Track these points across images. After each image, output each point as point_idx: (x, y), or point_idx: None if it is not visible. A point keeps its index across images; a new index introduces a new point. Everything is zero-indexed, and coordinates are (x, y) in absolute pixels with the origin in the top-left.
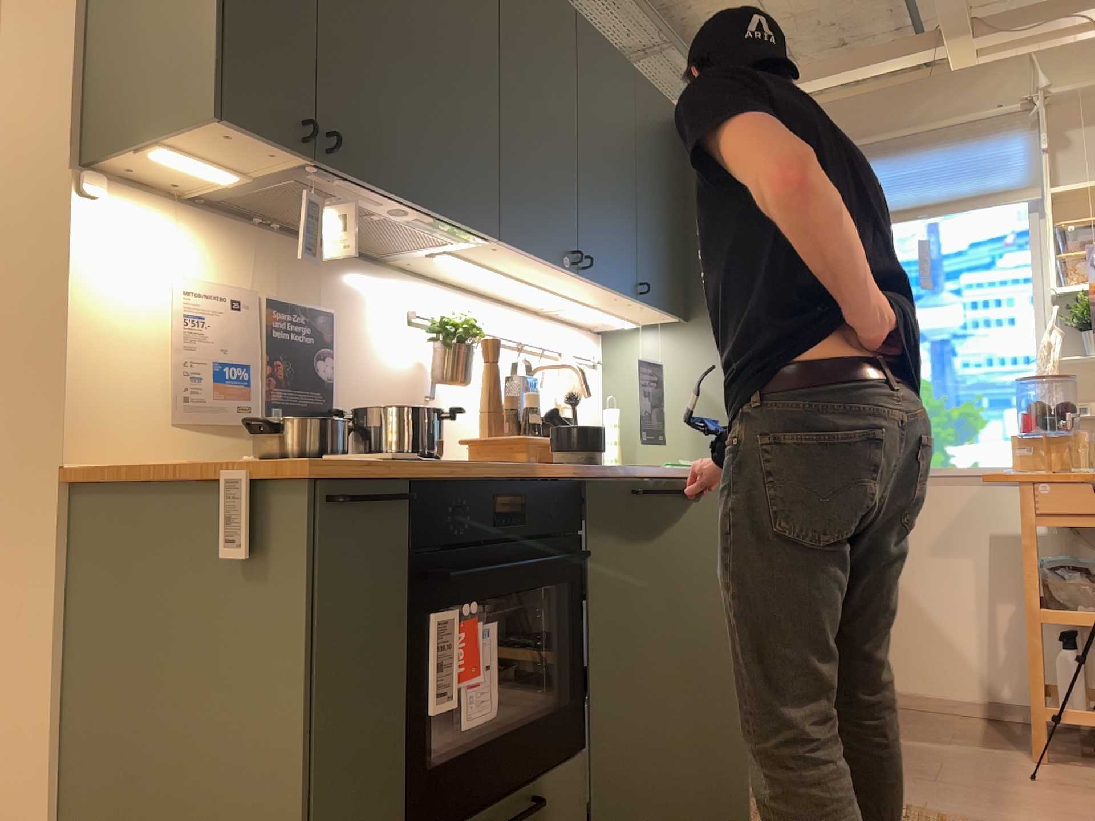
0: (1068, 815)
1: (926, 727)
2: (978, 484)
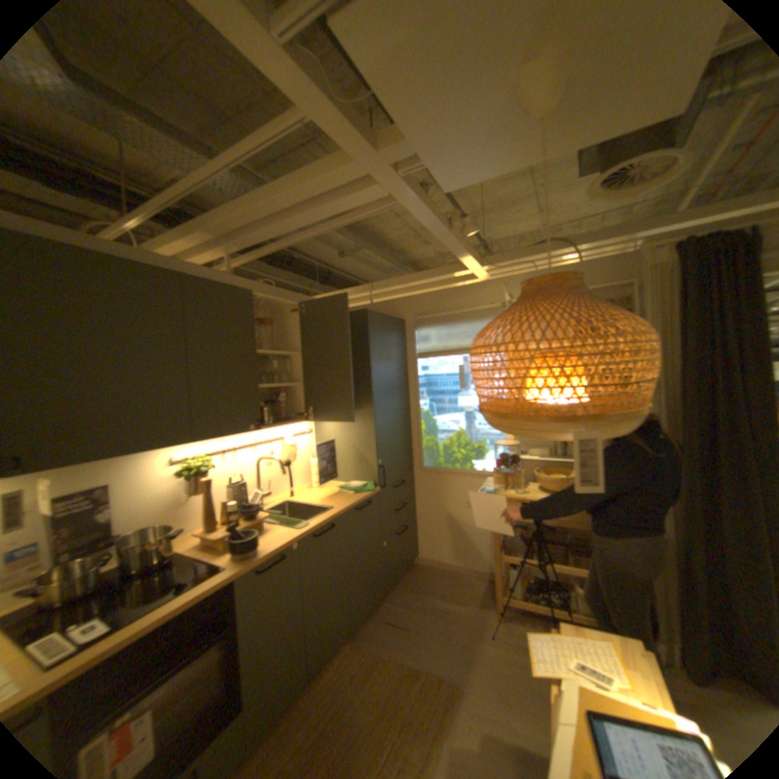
0: (498, 674)
1: (460, 592)
2: (485, 479)
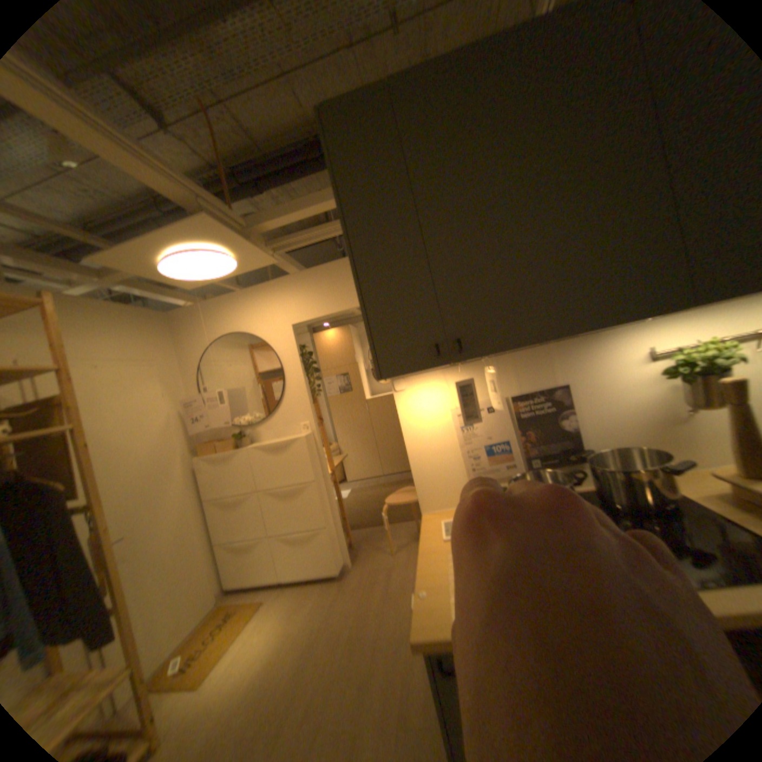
0: None
1: None
2: None
